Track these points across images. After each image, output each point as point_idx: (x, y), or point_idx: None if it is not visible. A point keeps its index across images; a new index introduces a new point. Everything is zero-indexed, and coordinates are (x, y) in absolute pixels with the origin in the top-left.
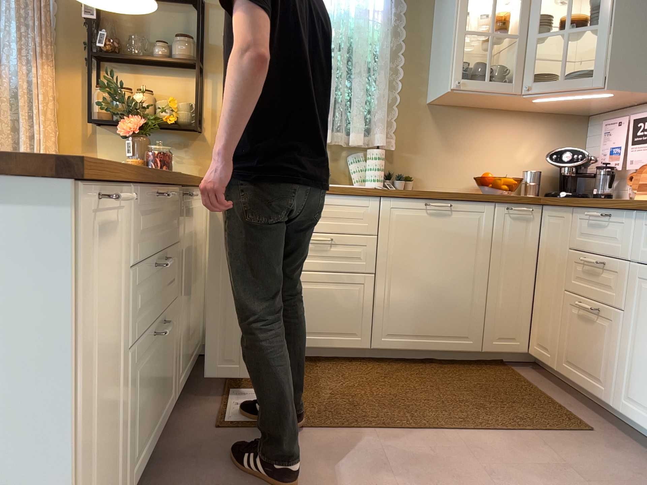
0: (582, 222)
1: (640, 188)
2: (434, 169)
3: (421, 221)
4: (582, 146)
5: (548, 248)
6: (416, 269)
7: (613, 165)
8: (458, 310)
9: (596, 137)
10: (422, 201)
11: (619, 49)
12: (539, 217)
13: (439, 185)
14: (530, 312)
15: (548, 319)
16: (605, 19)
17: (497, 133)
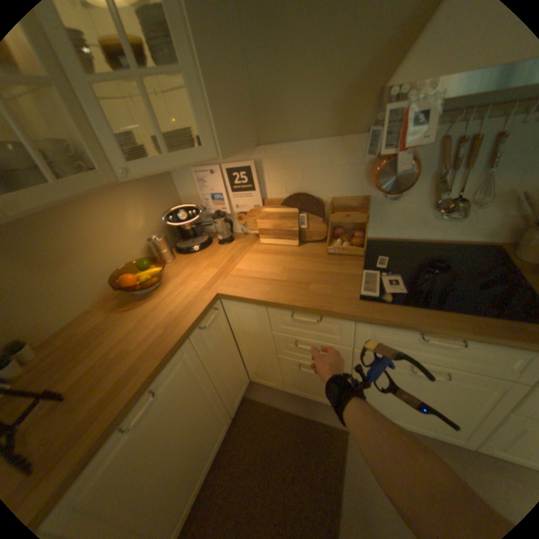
0: (281, 315)
1: (259, 232)
2: (44, 304)
3: (127, 449)
4: (173, 189)
5: (241, 327)
6: (157, 473)
7: (219, 209)
8: (207, 431)
9: (183, 180)
10: (110, 435)
11: (215, 104)
12: (220, 307)
13: (67, 314)
14: (241, 364)
15: (264, 367)
16: (184, 54)
17: (93, 215)
